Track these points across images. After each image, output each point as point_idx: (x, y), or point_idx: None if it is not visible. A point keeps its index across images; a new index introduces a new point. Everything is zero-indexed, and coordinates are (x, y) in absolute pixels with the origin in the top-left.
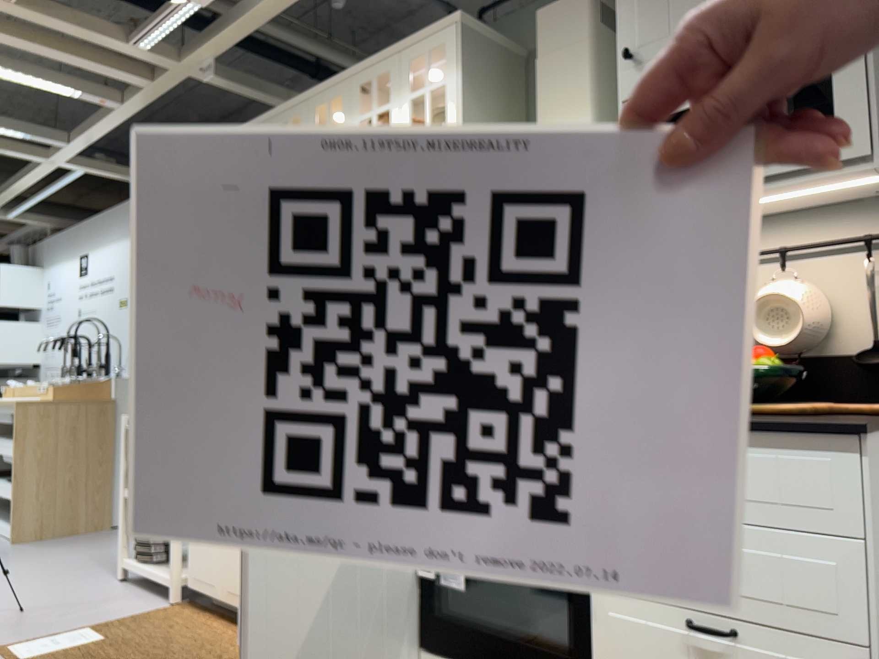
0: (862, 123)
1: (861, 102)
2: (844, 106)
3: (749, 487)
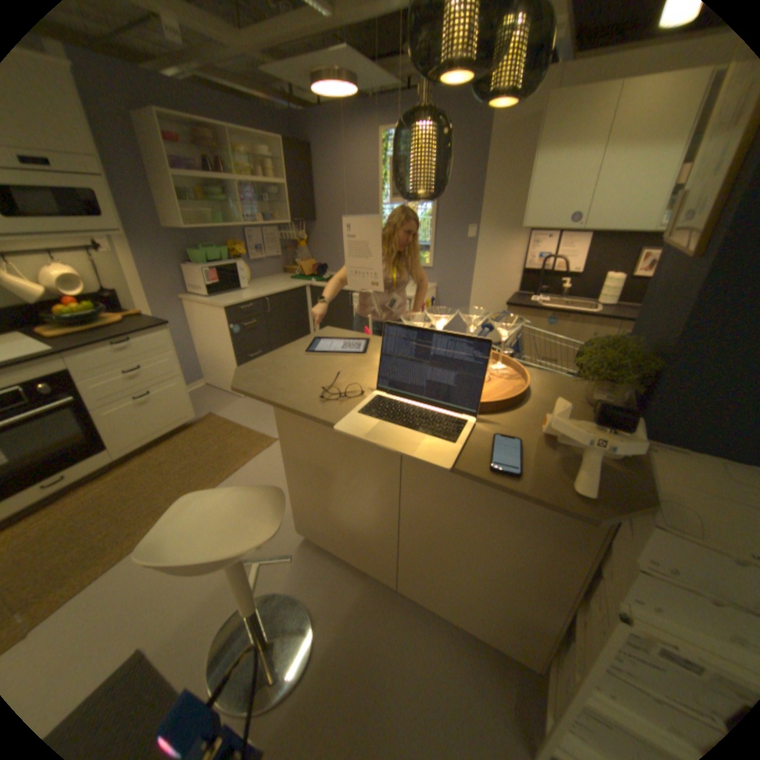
0: (114, 217)
1: (111, 209)
2: (105, 209)
3: (140, 350)
